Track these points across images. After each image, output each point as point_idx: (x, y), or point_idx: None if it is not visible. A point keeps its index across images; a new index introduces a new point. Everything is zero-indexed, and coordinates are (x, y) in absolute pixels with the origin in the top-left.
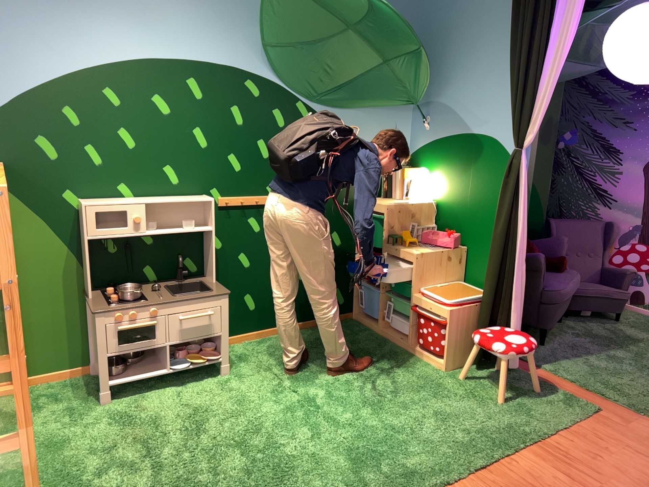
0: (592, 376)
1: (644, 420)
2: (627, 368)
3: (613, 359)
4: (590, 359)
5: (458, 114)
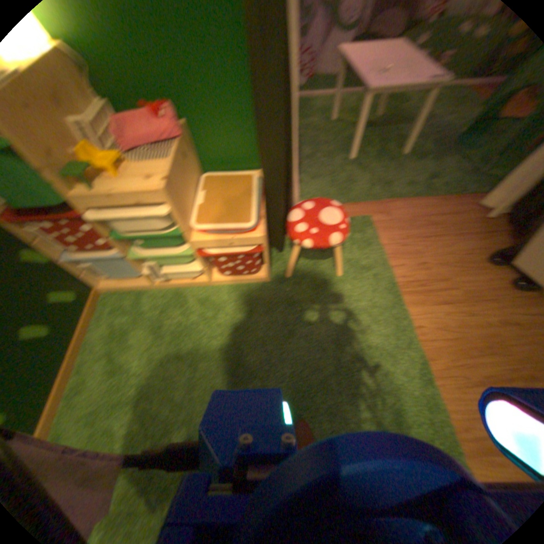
0: (332, 186)
1: (394, 203)
2: (331, 160)
3: (316, 157)
4: (309, 169)
5: None
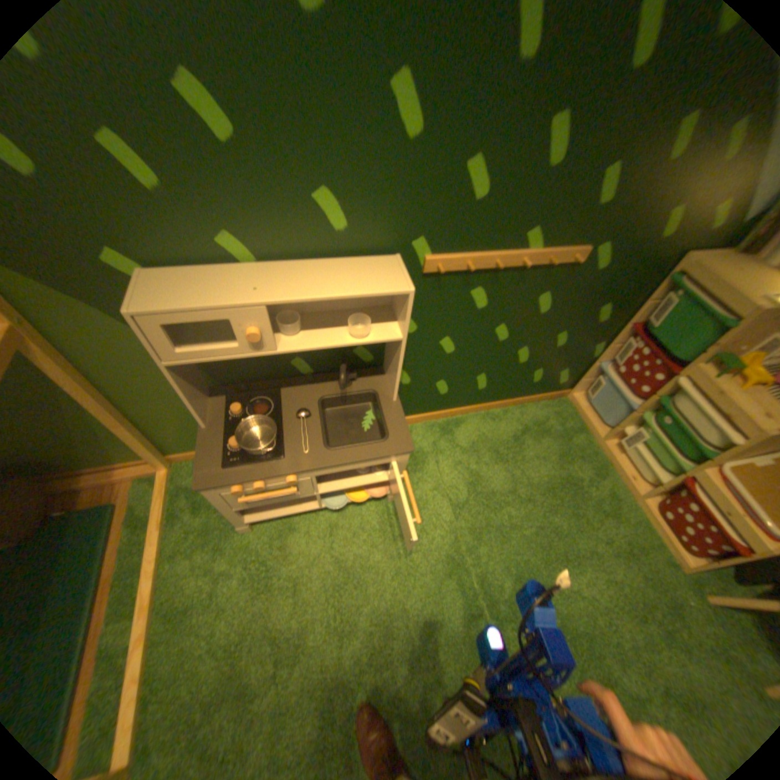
0: None
1: None
2: None
3: None
4: None
5: None
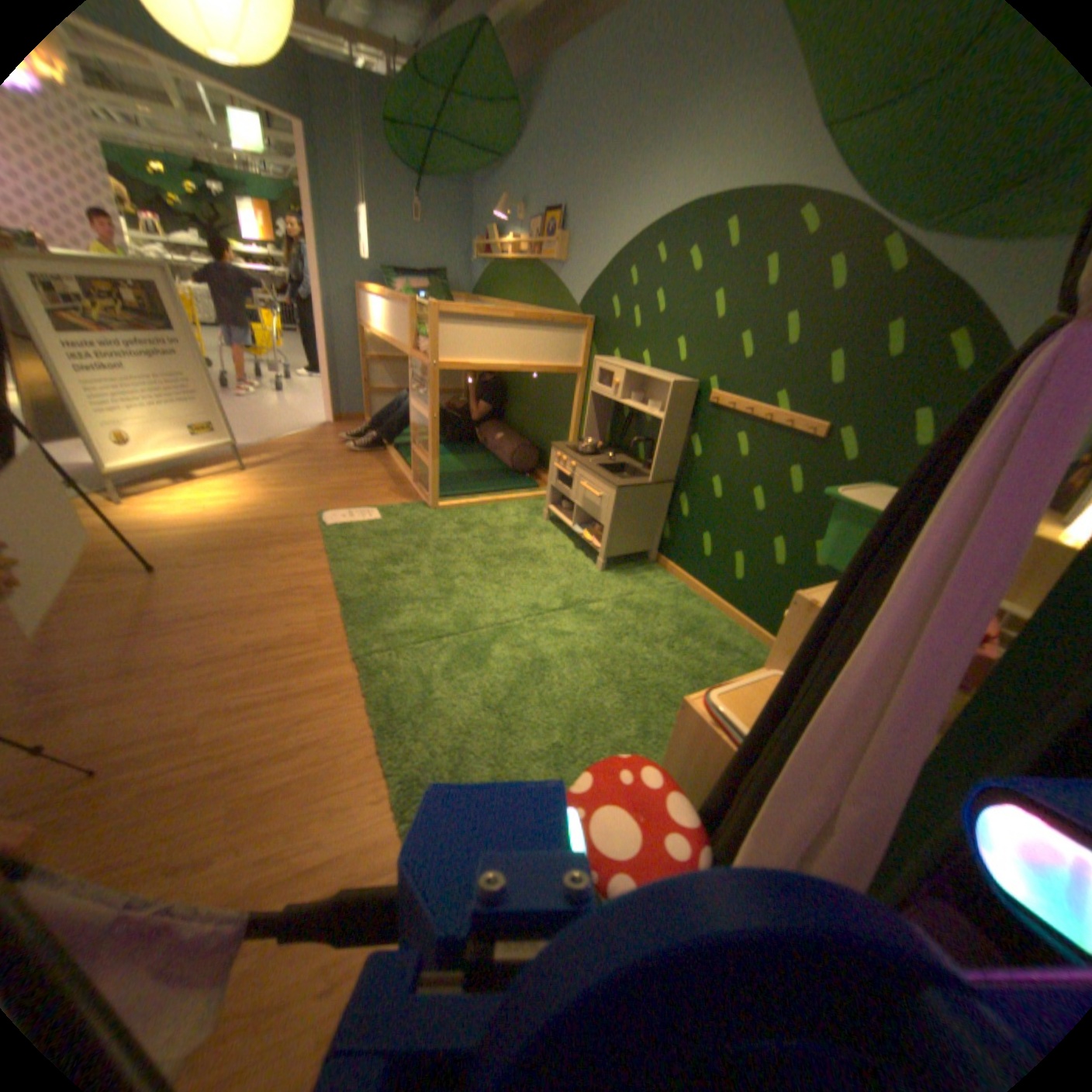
0: None
1: None
2: None
3: None
4: None
5: None
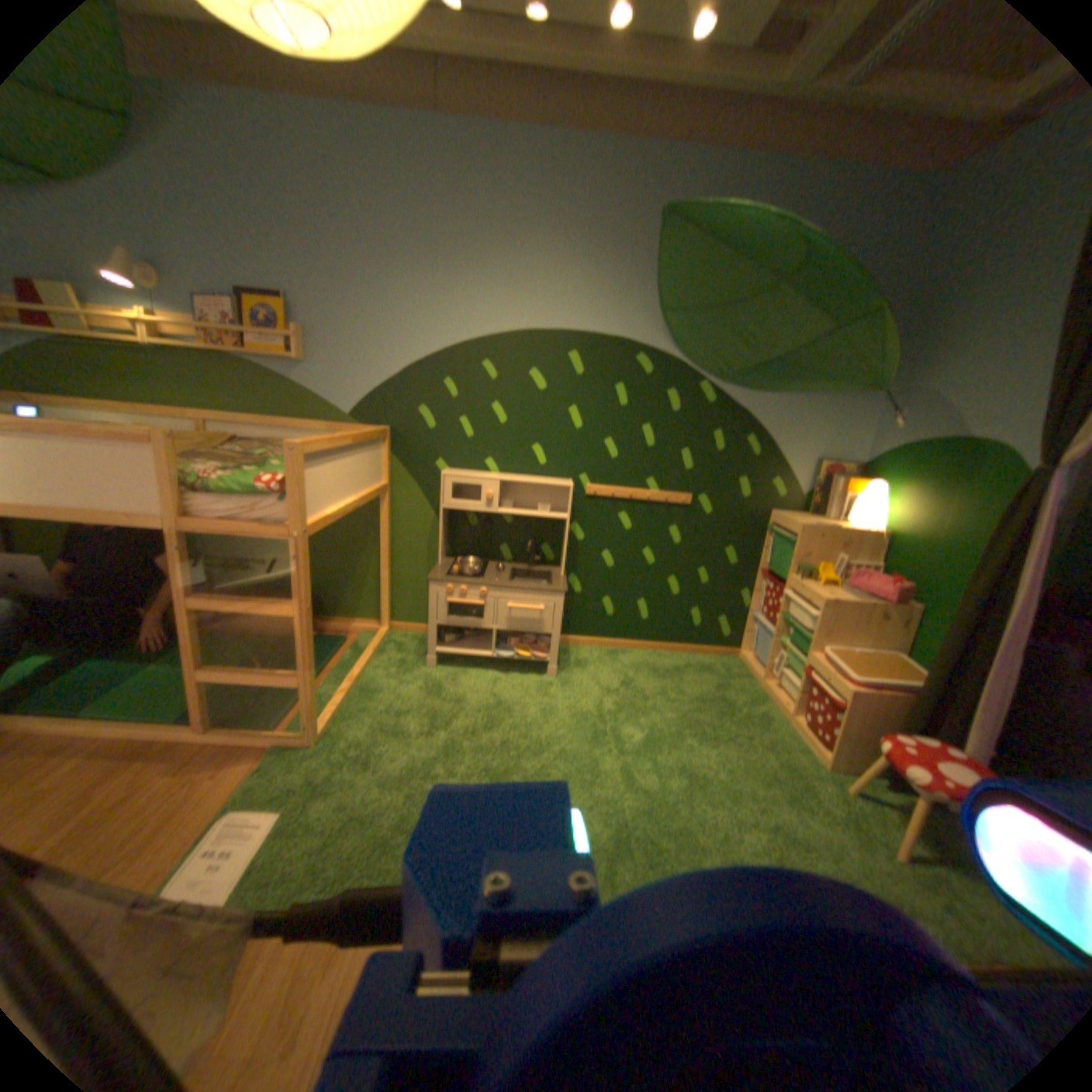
0: None
1: None
2: None
3: None
4: None
5: (956, 401)
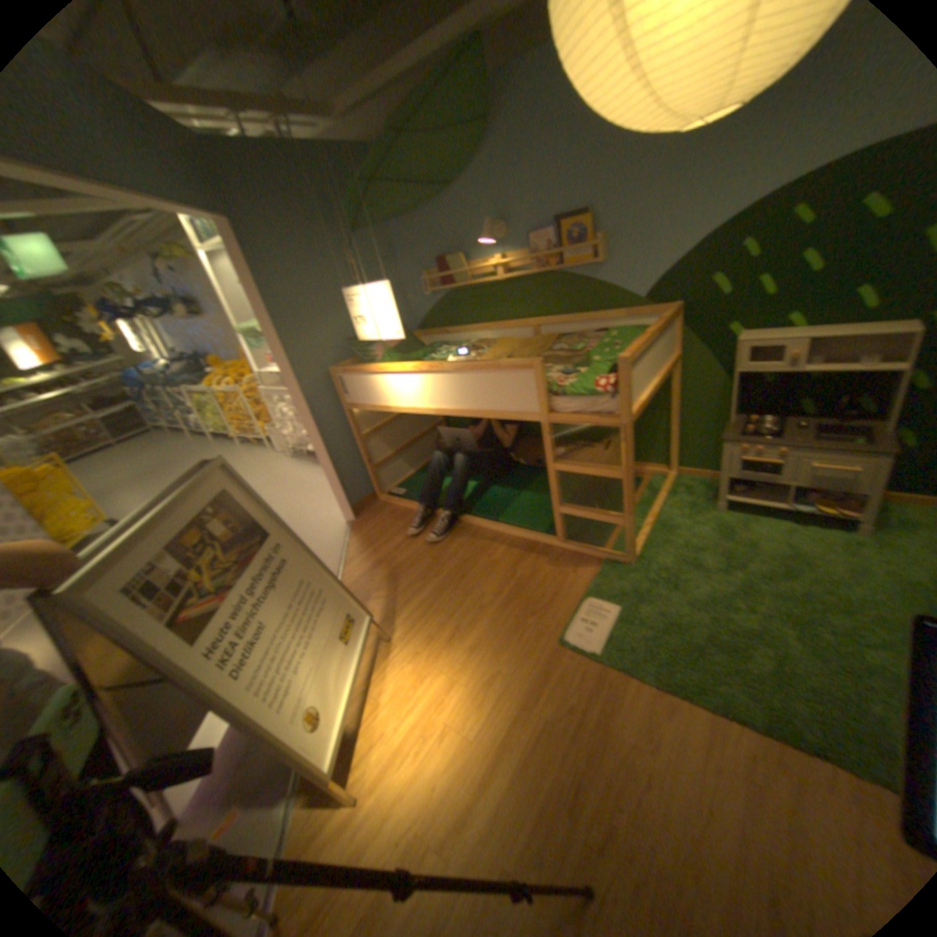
0: None
1: None
2: None
3: None
4: None
5: None
